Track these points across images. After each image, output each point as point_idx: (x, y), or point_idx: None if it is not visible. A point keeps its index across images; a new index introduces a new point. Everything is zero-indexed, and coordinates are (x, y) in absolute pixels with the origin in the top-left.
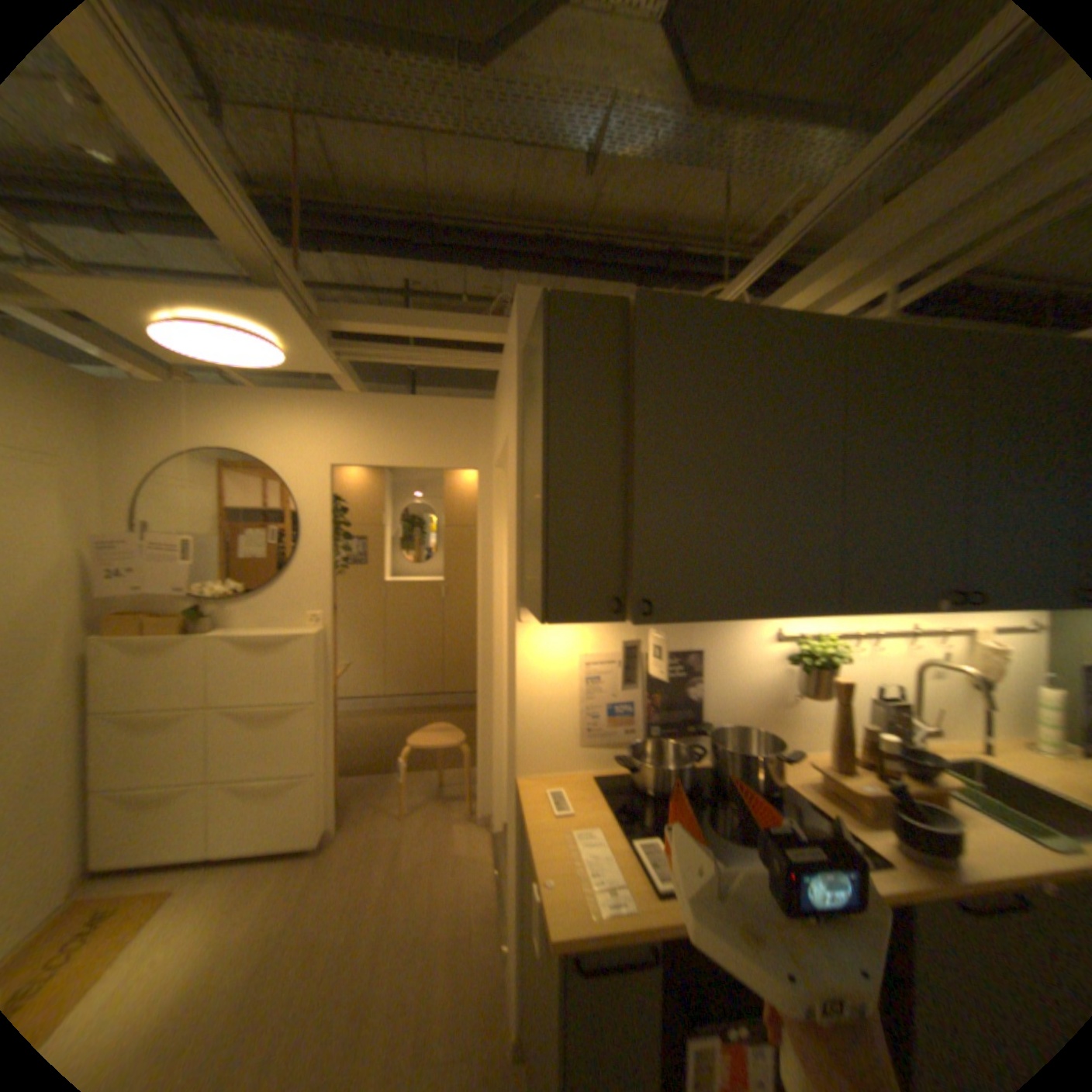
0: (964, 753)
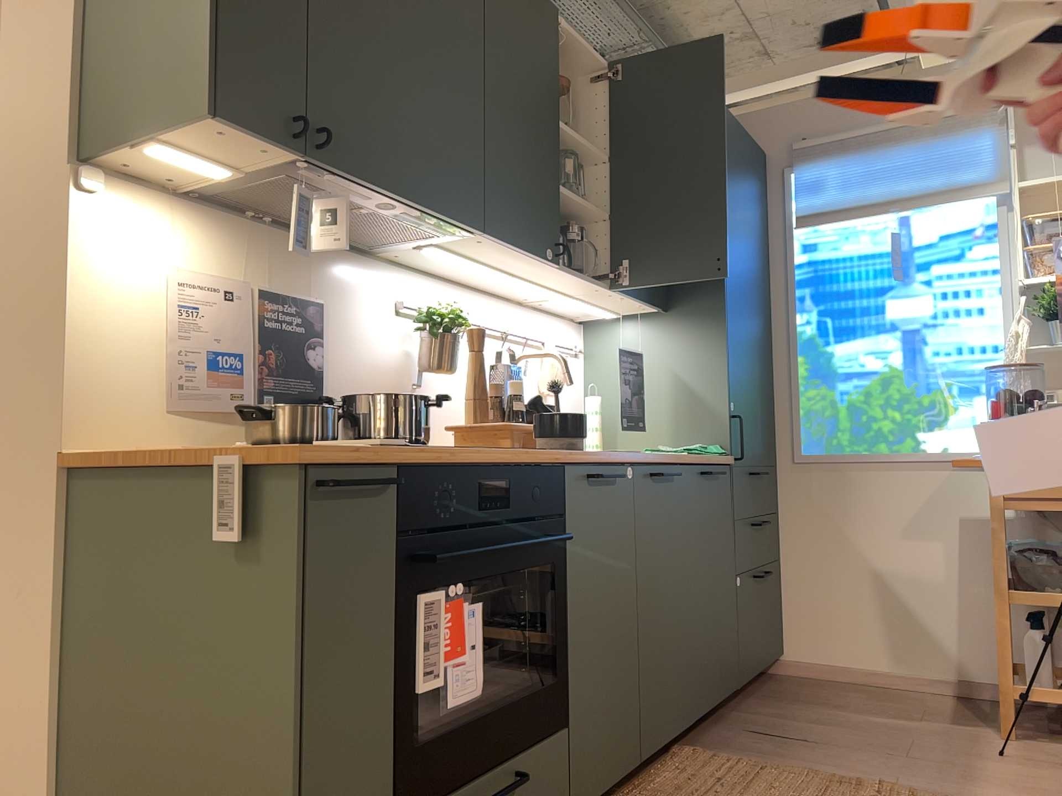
0: None
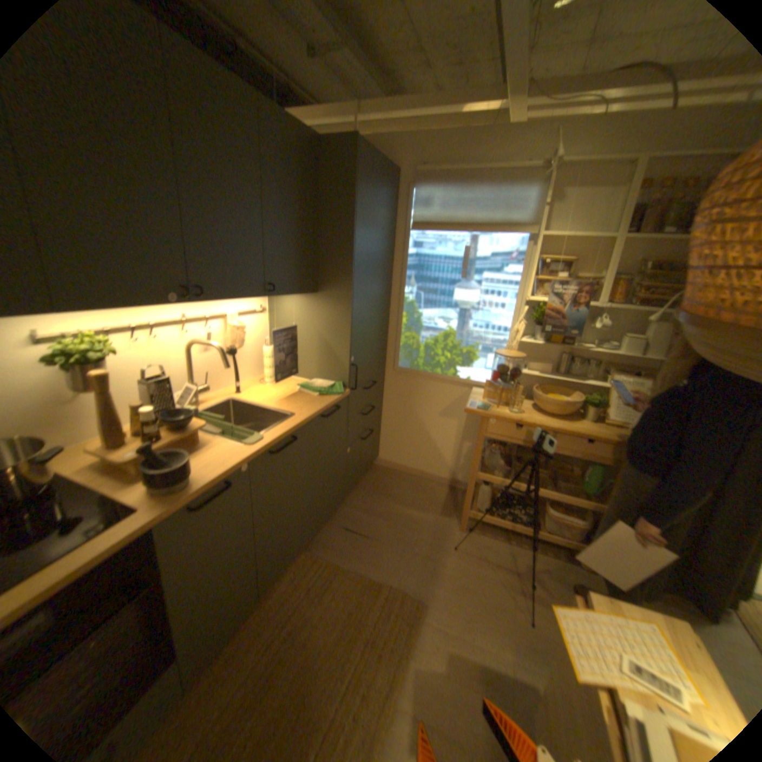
0: (225, 396)
